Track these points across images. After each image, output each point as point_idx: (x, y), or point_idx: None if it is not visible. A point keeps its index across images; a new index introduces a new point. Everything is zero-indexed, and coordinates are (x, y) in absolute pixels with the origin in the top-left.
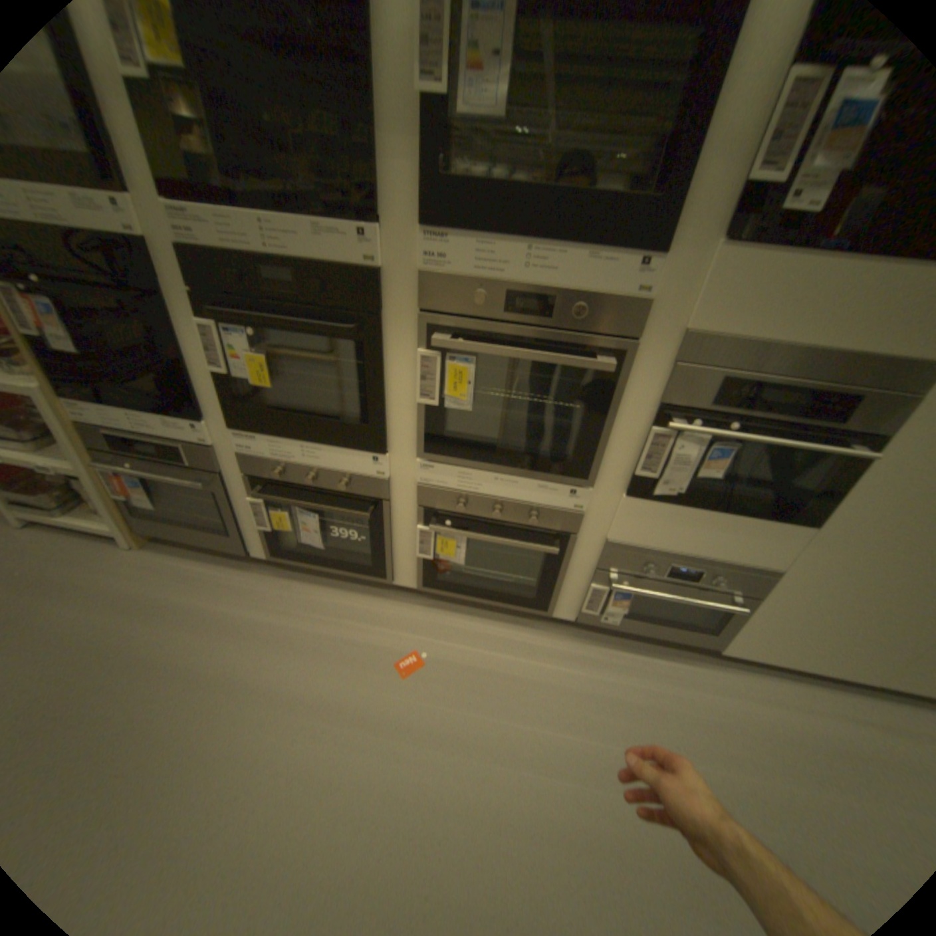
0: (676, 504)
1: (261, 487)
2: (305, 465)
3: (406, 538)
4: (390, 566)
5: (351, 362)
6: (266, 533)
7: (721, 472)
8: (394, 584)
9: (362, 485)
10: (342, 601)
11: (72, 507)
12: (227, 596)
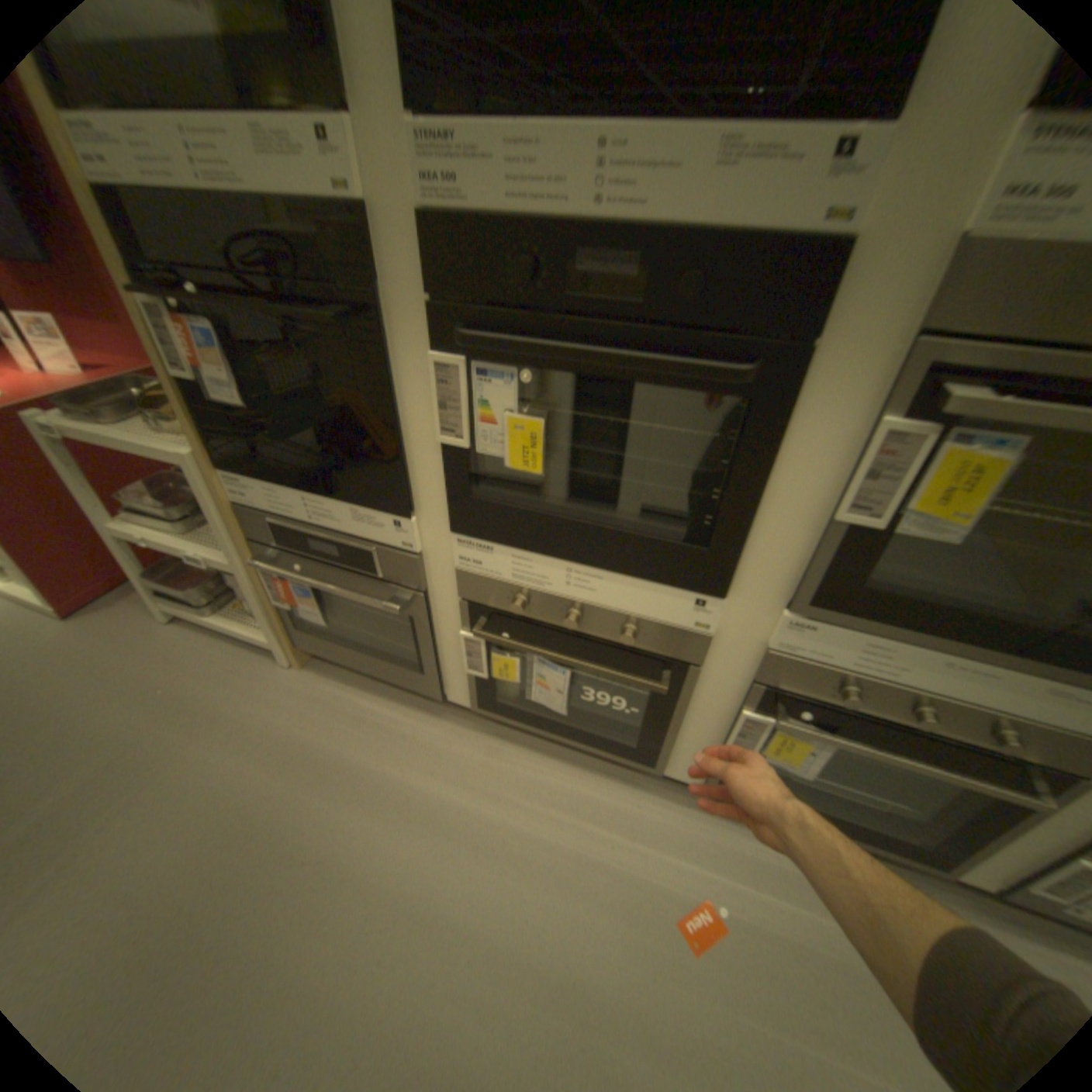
0: None
1: (485, 616)
2: (567, 595)
3: (710, 718)
4: (664, 748)
5: (690, 430)
6: (478, 676)
7: None
8: (660, 770)
9: (660, 637)
10: (578, 785)
11: (223, 601)
12: (415, 755)
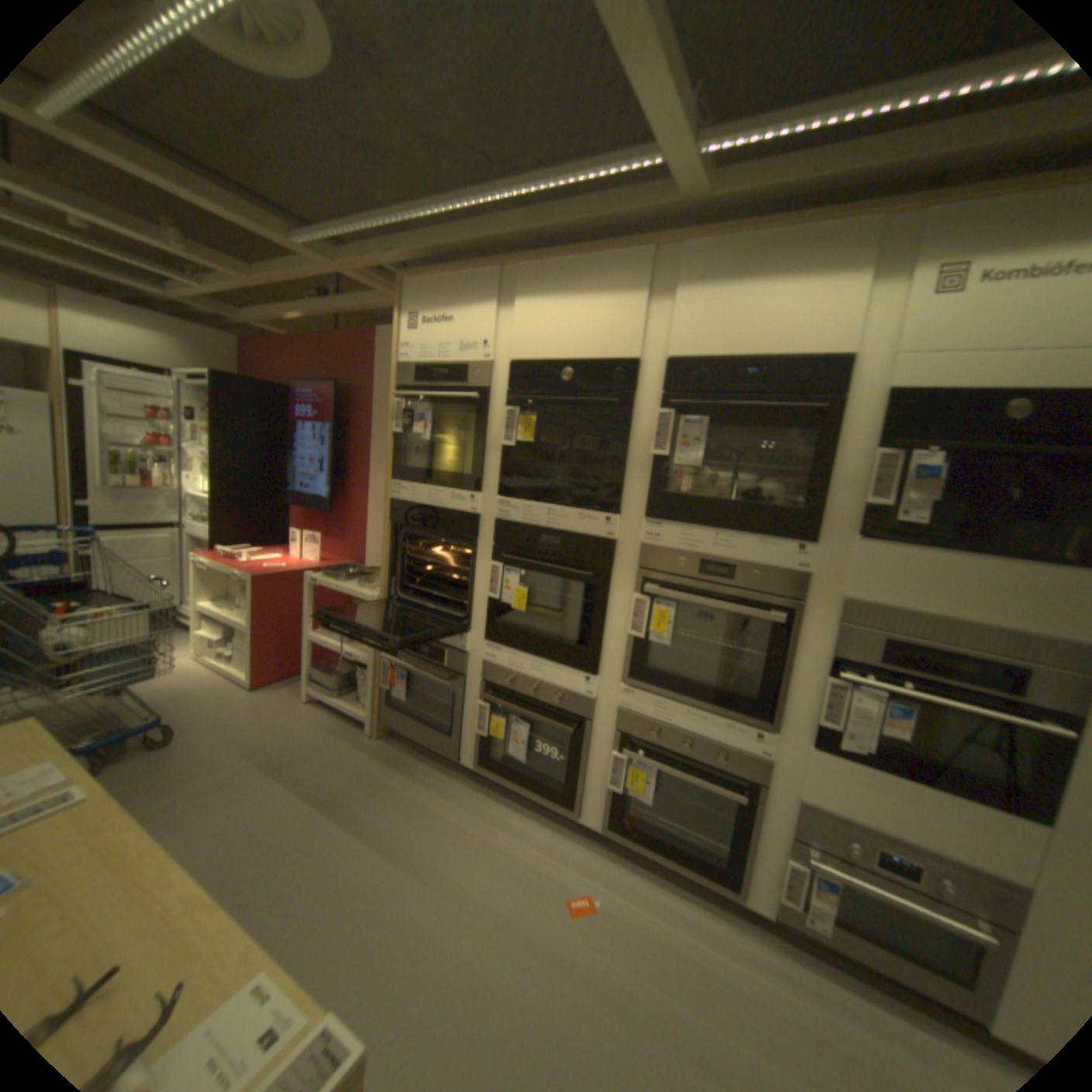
0: (870, 767)
1: (492, 693)
2: (531, 677)
3: (601, 767)
4: (580, 799)
5: (583, 601)
6: (481, 740)
7: (908, 735)
8: (580, 824)
9: (572, 703)
10: (527, 830)
11: (343, 695)
12: (432, 795)
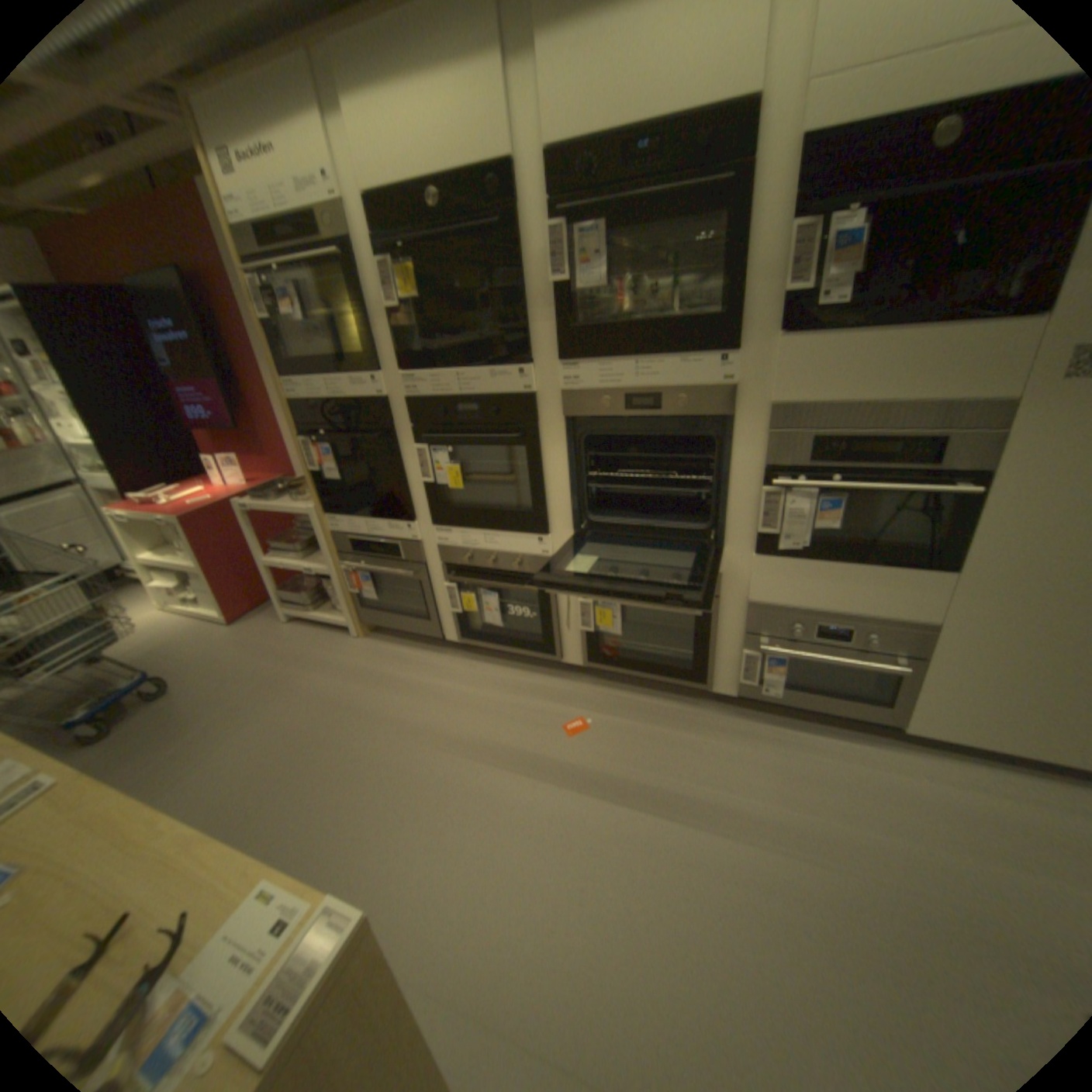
0: (804, 559)
1: (454, 573)
2: (486, 550)
3: (569, 613)
4: (558, 644)
5: (518, 465)
6: (457, 616)
7: (836, 523)
8: (562, 663)
9: (530, 565)
10: (518, 679)
11: (317, 606)
12: (426, 672)
